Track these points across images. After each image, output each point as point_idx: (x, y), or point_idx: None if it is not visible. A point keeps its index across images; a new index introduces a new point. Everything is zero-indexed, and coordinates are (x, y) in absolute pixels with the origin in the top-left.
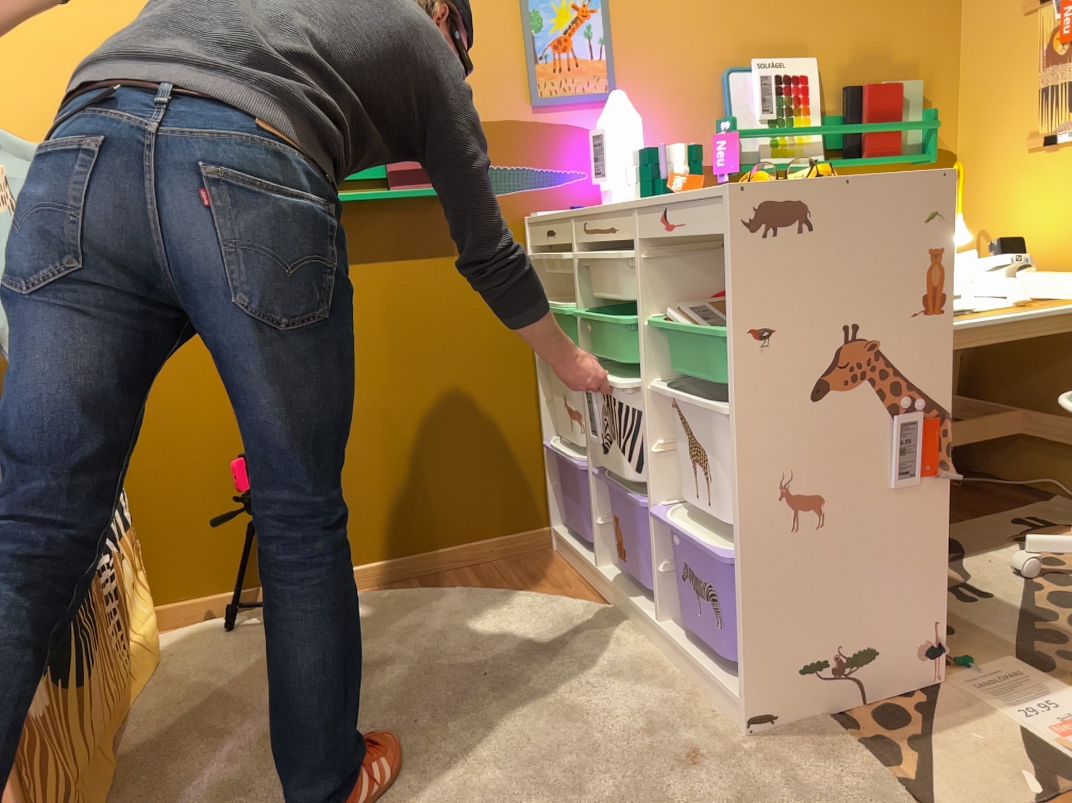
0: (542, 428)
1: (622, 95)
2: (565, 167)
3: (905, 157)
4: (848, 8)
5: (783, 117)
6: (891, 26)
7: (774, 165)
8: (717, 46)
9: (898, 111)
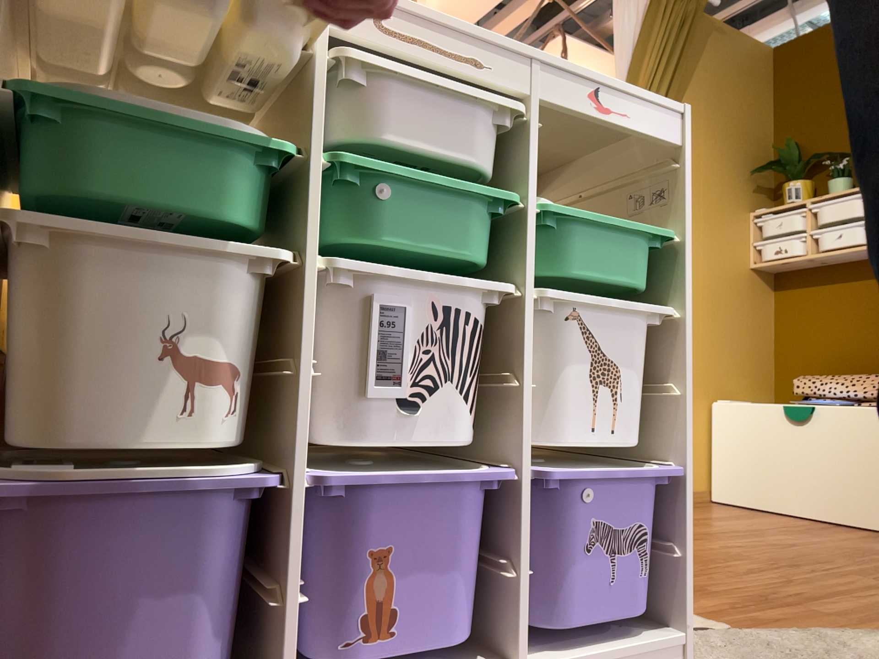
0: None
1: None
2: None
3: None
4: None
5: None
6: None
7: None
8: None
9: None
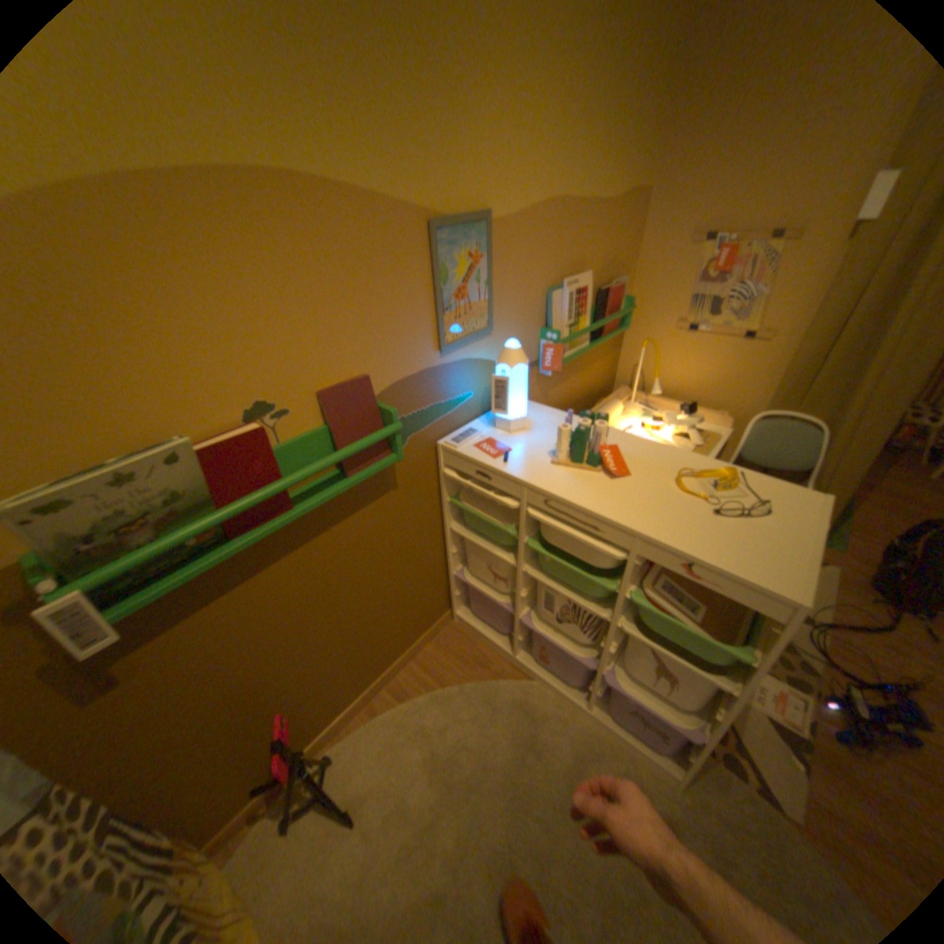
0: (446, 564)
1: (517, 345)
2: (460, 394)
3: (619, 332)
4: (607, 228)
5: (575, 320)
6: (621, 238)
7: (572, 359)
8: (547, 271)
9: (621, 302)
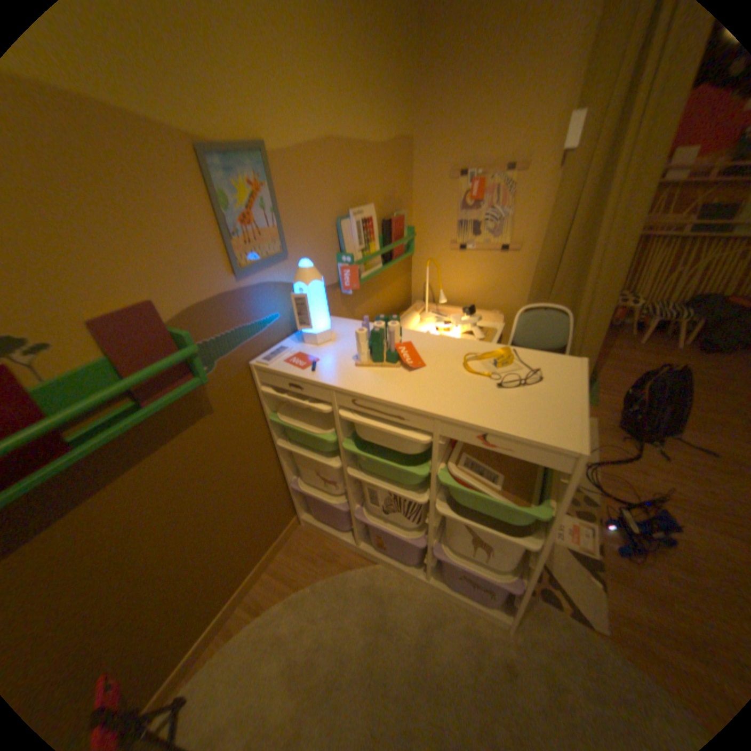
0: (283, 475)
1: (310, 263)
2: (265, 315)
3: (406, 255)
4: (381, 167)
5: (366, 245)
6: (394, 177)
7: (369, 278)
8: (332, 201)
9: (403, 230)
